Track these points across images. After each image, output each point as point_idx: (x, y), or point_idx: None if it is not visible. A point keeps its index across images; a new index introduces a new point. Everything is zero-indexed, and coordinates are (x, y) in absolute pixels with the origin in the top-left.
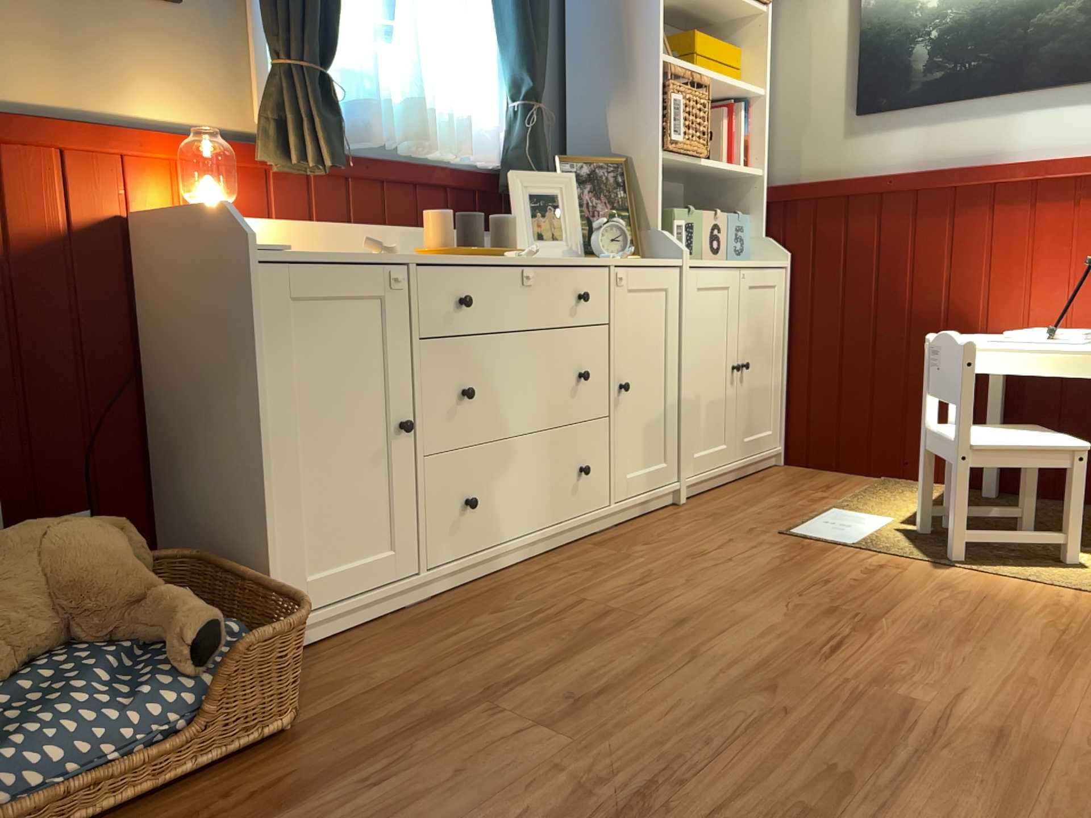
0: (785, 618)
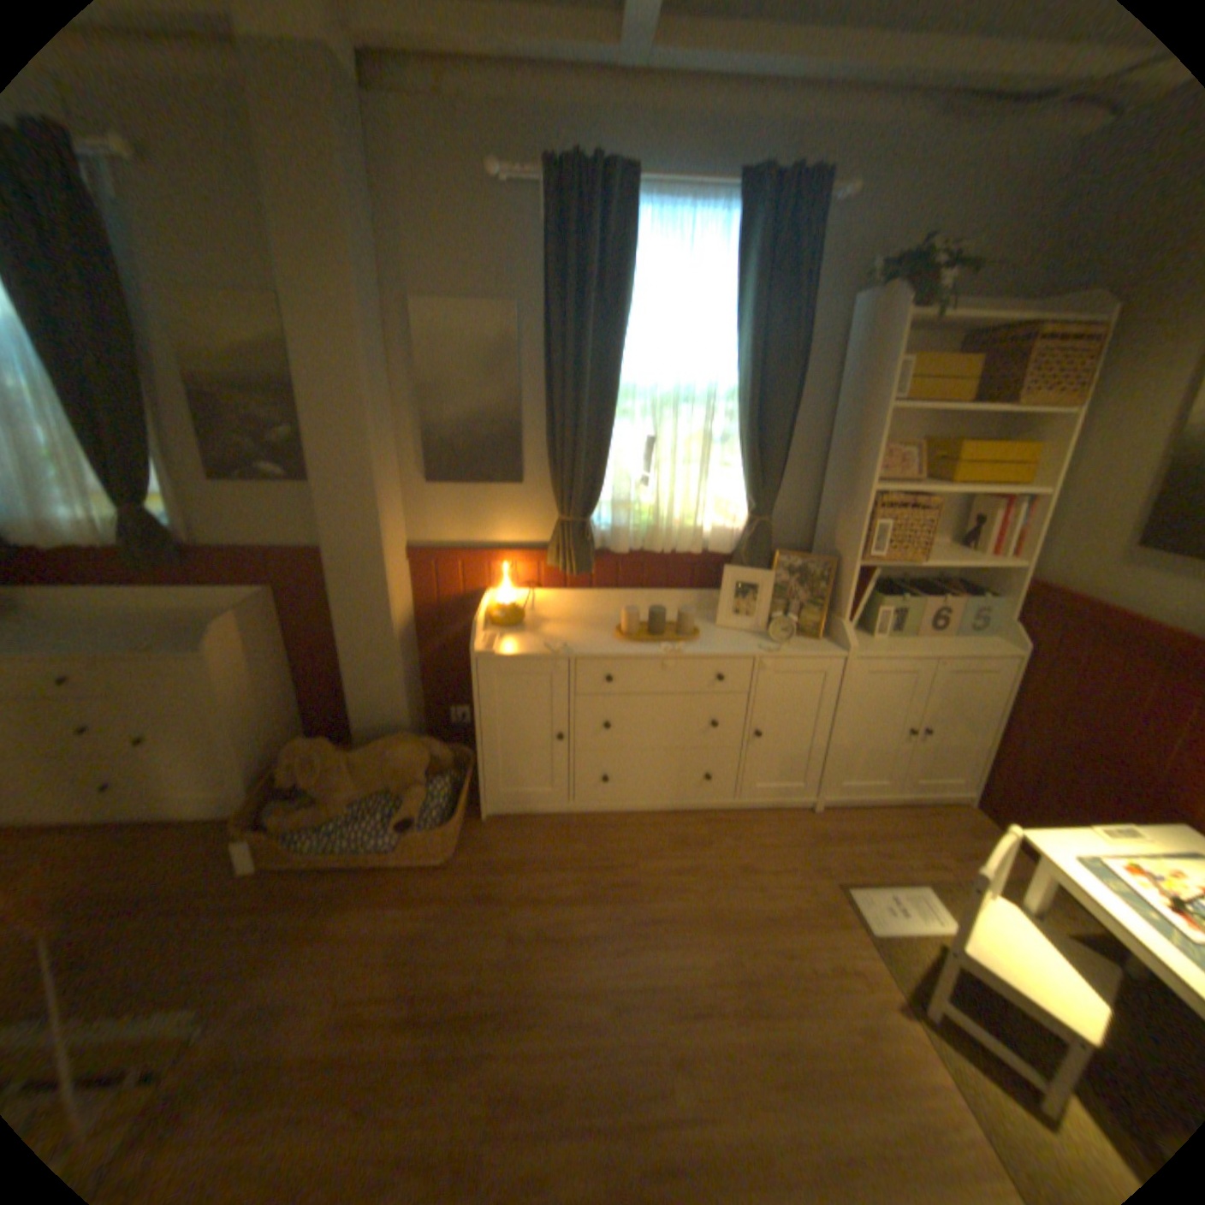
0: (715, 968)
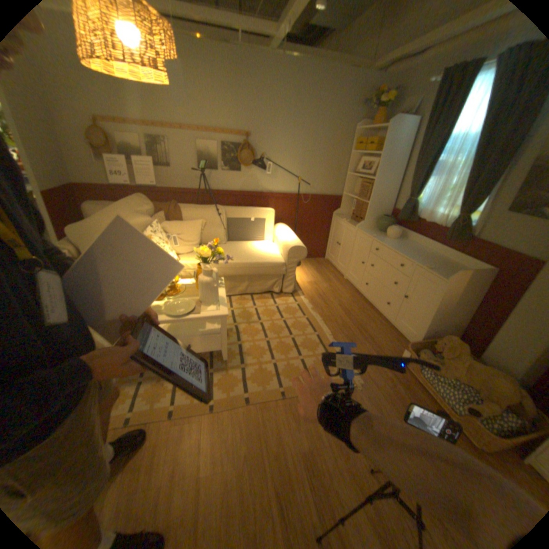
0: None
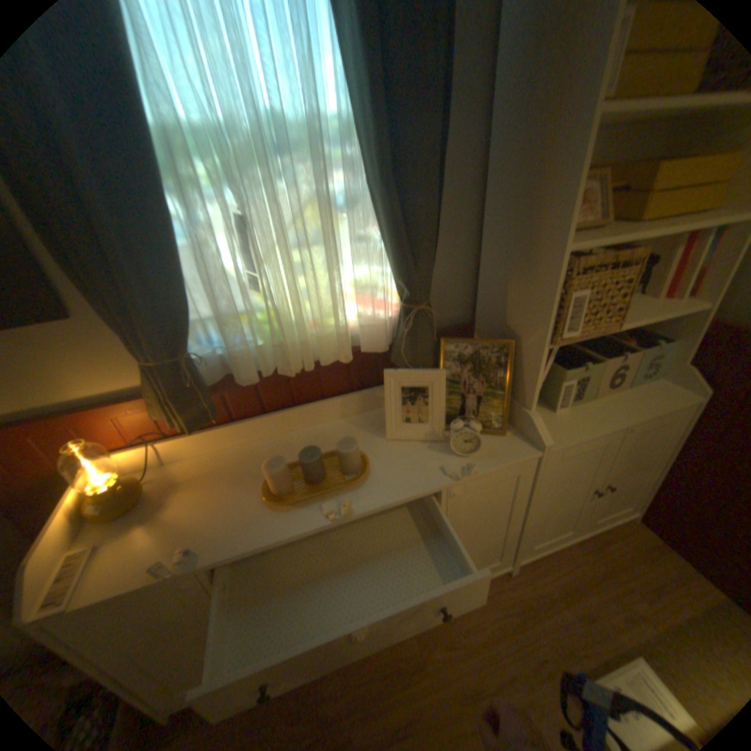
0: None
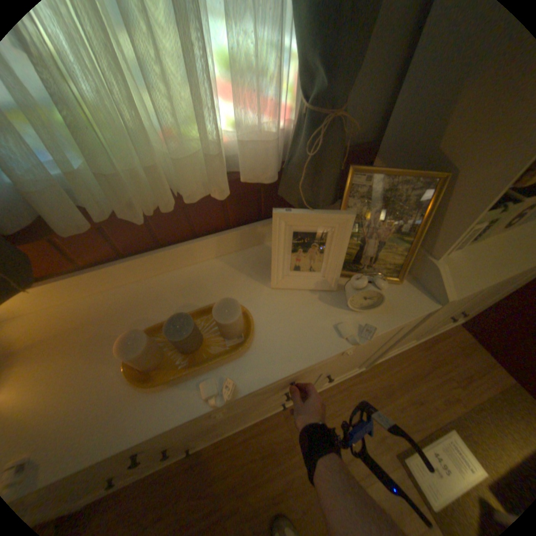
0: None
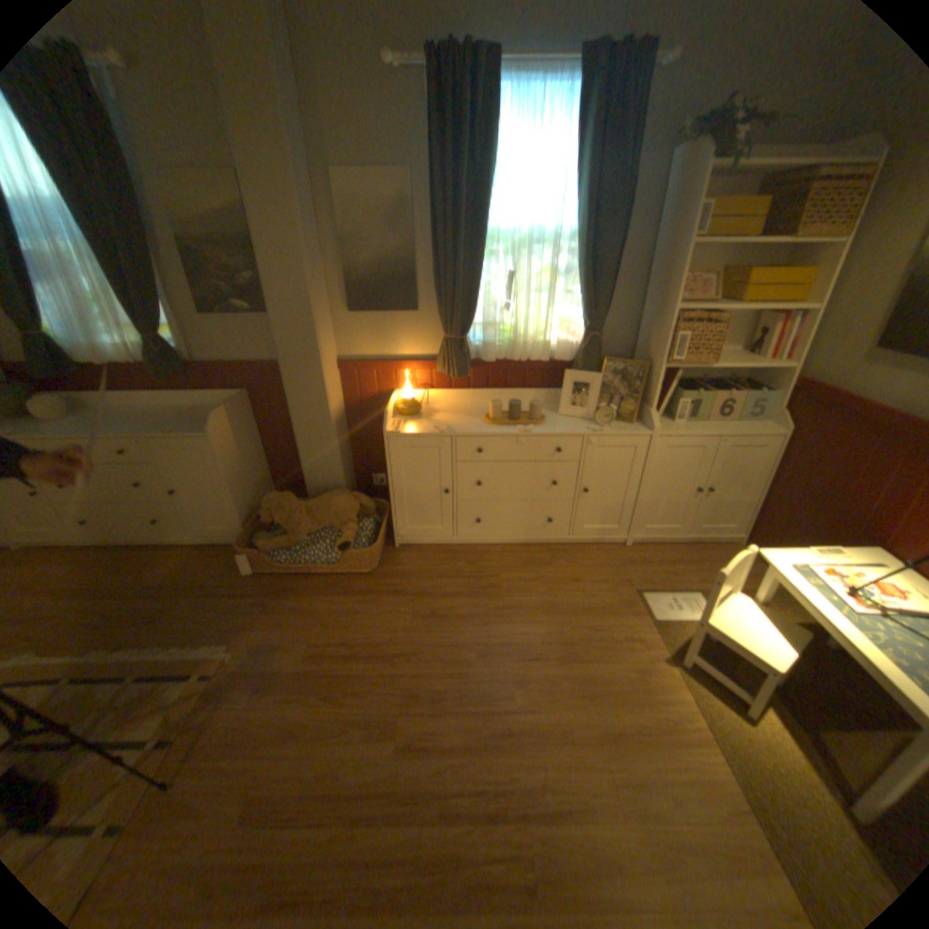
0: (545, 634)
